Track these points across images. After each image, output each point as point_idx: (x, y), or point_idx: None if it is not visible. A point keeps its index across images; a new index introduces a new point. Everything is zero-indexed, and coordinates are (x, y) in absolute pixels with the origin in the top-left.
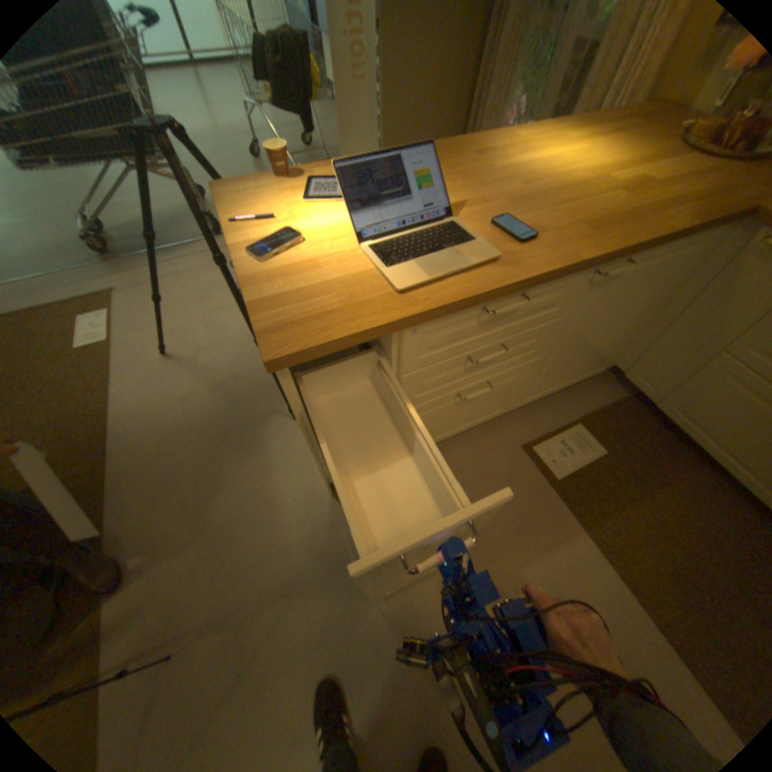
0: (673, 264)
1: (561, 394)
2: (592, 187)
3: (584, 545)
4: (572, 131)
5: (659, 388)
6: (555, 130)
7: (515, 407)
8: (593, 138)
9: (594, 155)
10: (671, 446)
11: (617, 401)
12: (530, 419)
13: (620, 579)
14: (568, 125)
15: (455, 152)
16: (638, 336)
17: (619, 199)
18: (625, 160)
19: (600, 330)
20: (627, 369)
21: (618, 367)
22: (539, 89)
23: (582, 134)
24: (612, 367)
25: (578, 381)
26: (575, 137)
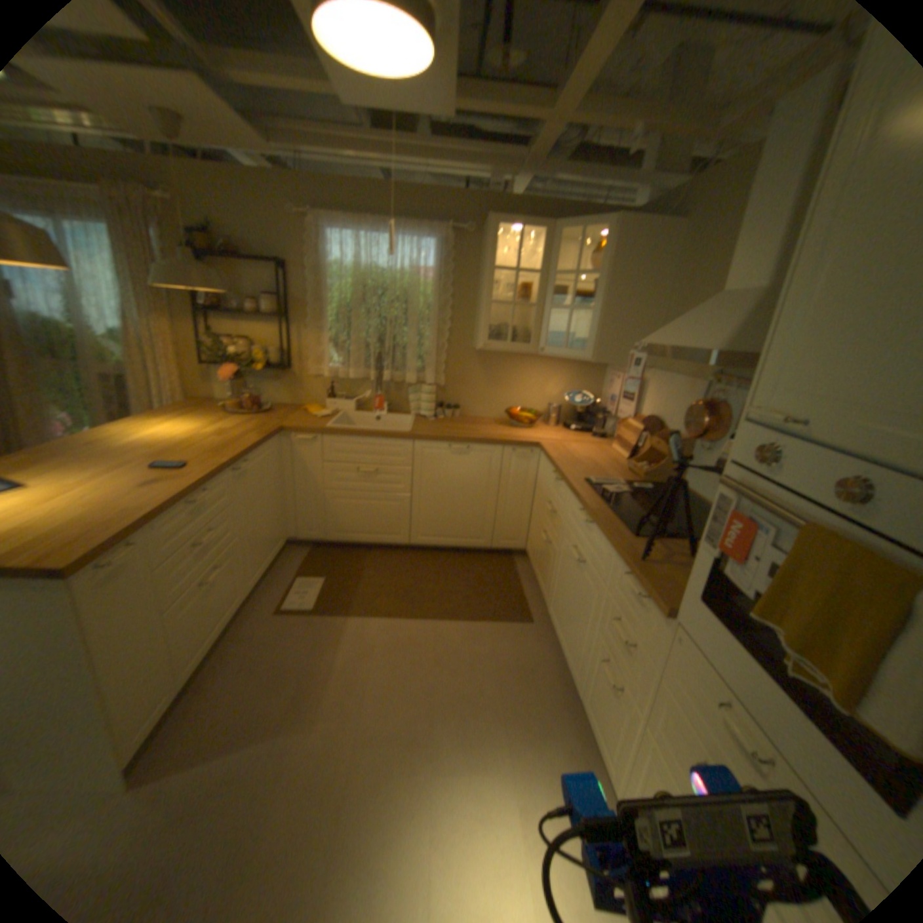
0: (268, 460)
1: (271, 573)
2: (196, 439)
3: (352, 622)
4: (152, 420)
5: (319, 530)
6: (139, 422)
7: (247, 592)
8: (171, 420)
9: (181, 427)
10: (350, 554)
11: (307, 554)
12: (264, 598)
13: (379, 618)
14: (146, 418)
15: (66, 448)
16: (286, 510)
17: (217, 439)
18: (203, 425)
19: (261, 508)
20: (296, 533)
21: (291, 537)
22: (83, 406)
23: (162, 420)
24: (288, 539)
25: (274, 555)
26: (158, 422)
